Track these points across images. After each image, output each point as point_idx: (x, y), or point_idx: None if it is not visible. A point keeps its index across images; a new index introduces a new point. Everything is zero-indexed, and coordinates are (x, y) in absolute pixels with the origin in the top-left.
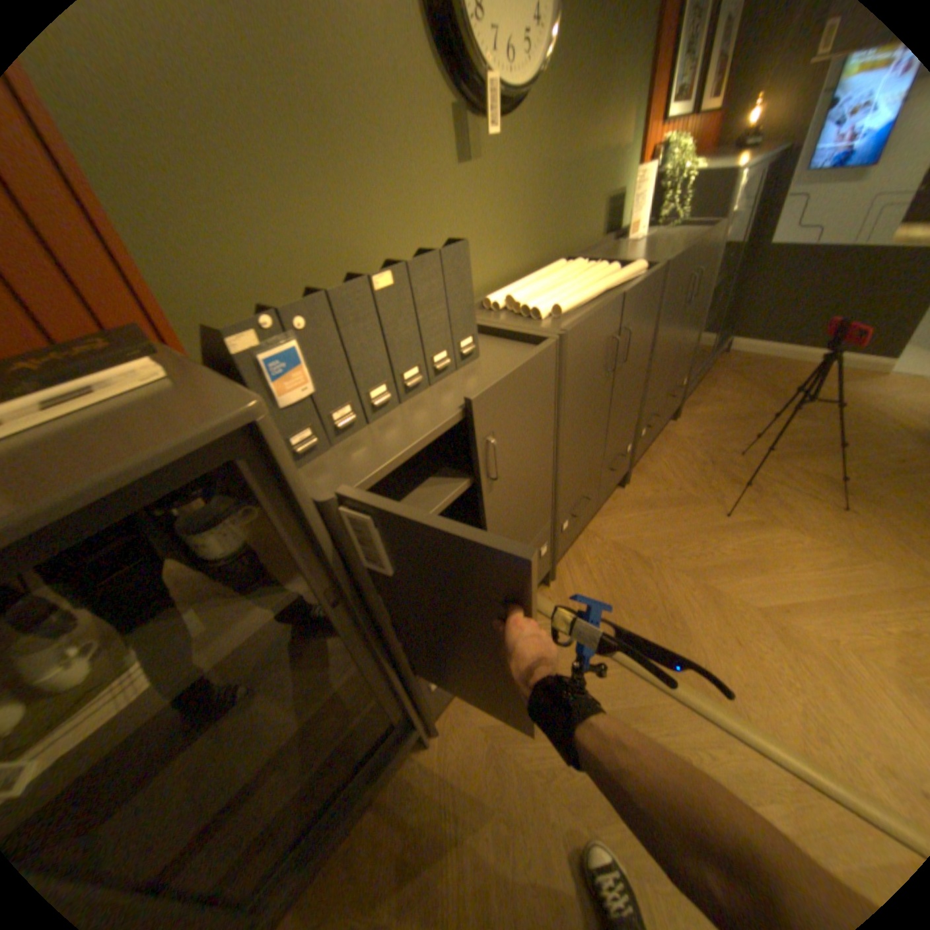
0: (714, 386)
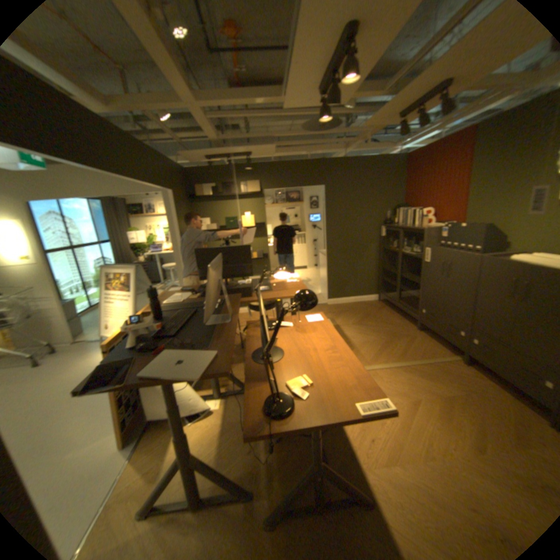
0: None
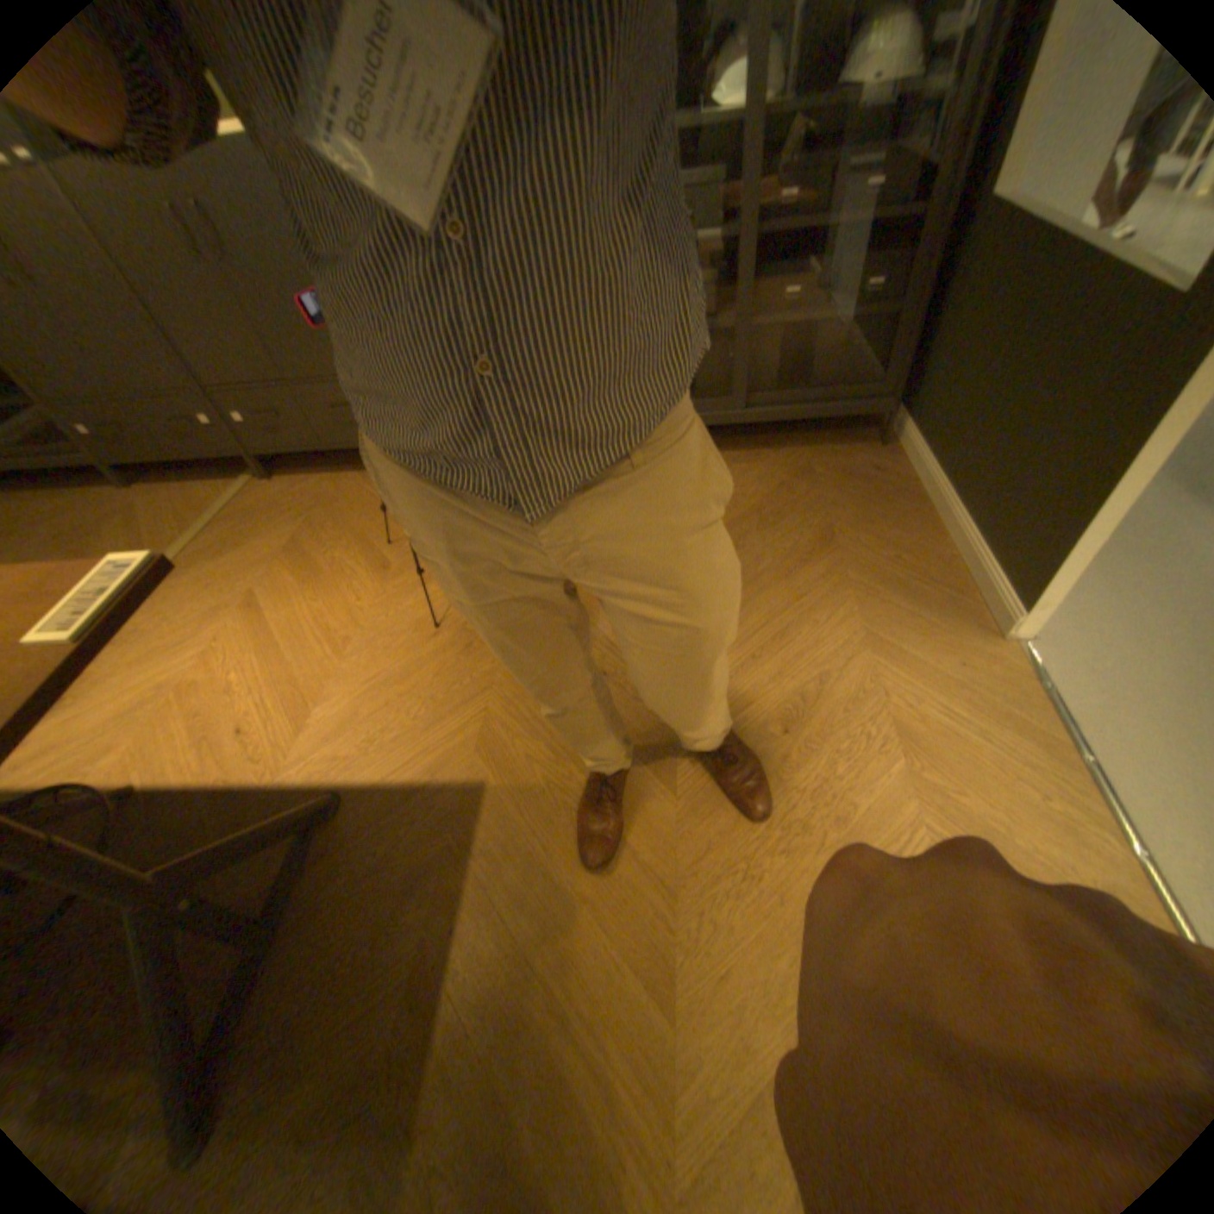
0: (732, 462)
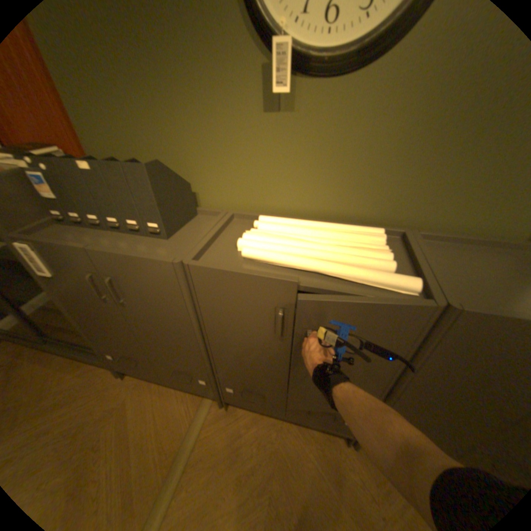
0: None
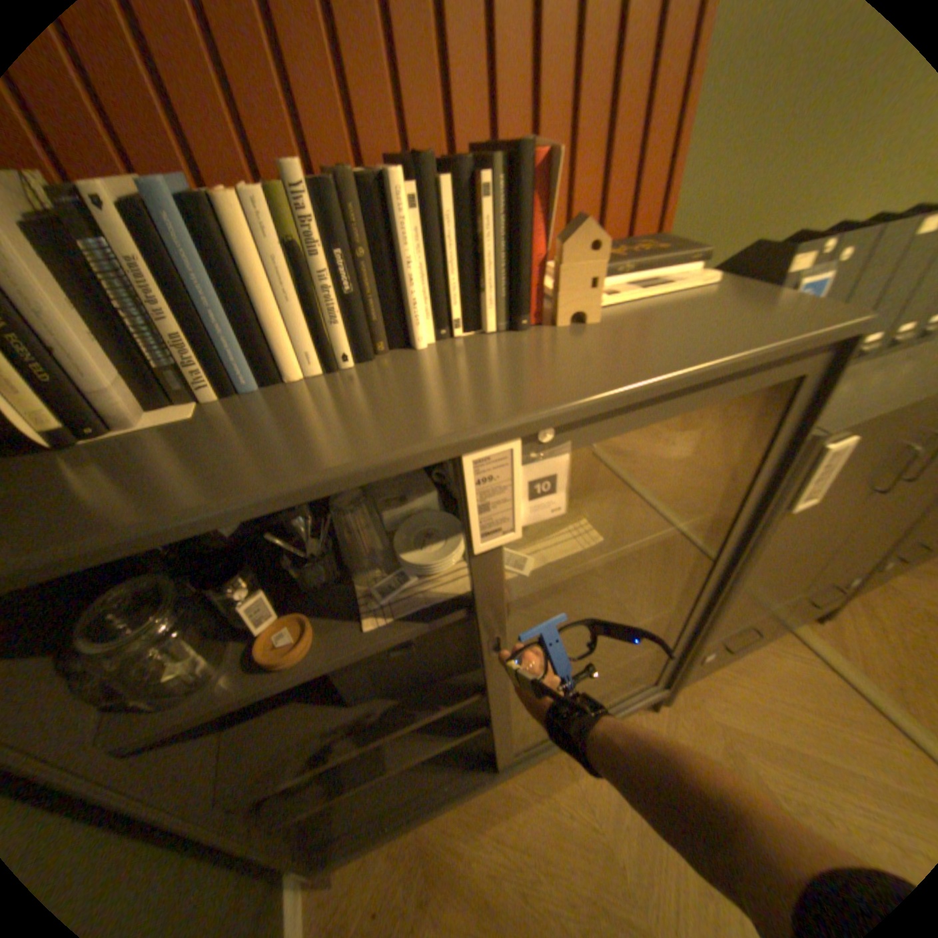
0: None
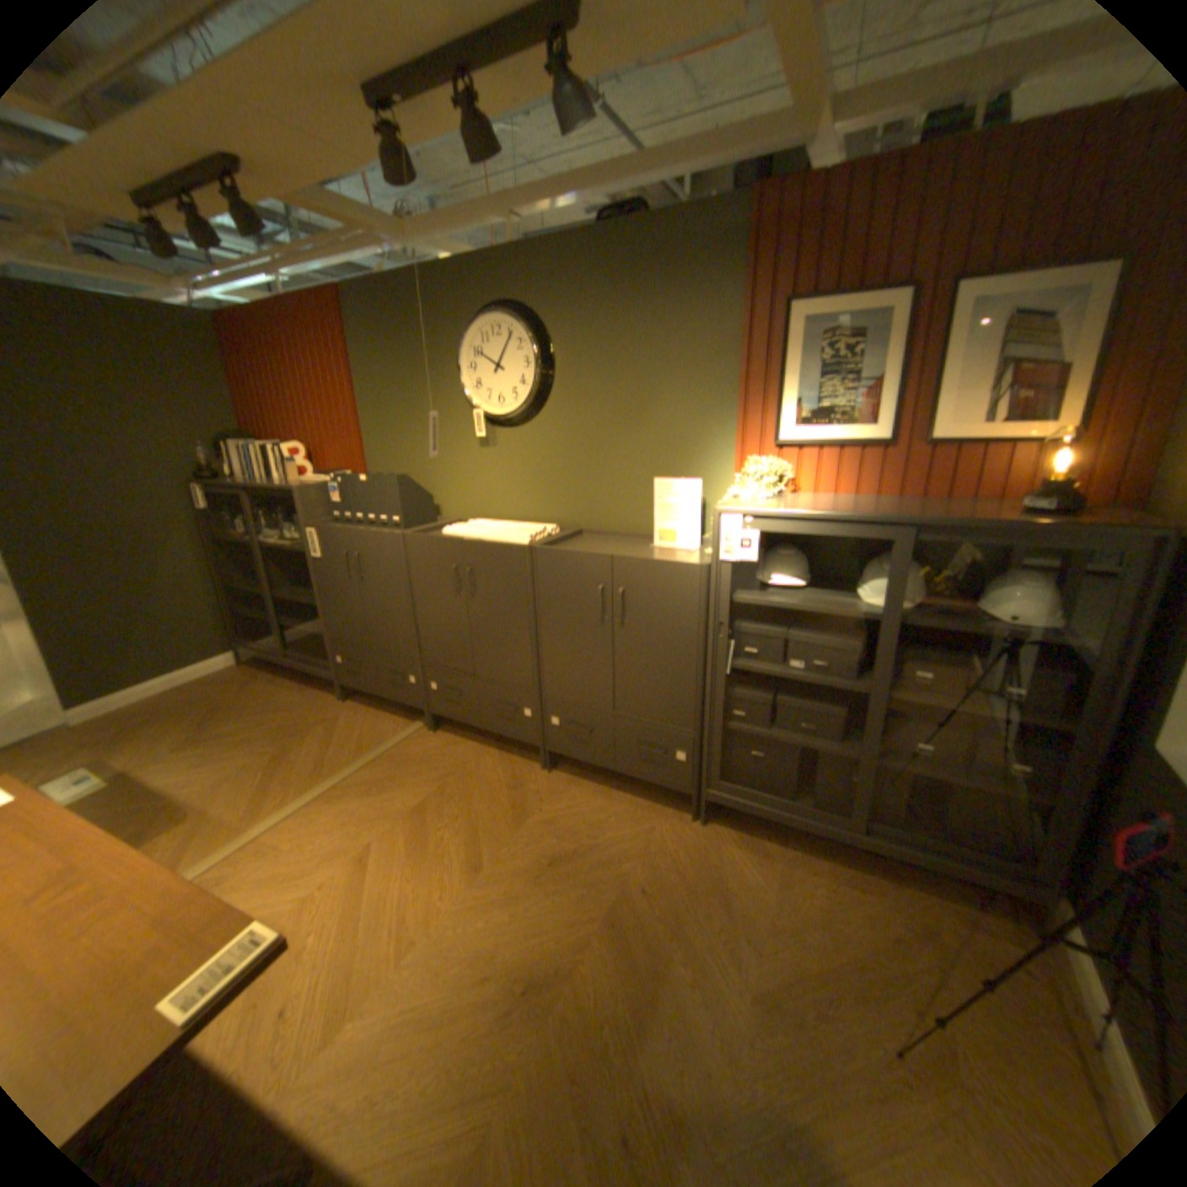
0: (841, 887)
